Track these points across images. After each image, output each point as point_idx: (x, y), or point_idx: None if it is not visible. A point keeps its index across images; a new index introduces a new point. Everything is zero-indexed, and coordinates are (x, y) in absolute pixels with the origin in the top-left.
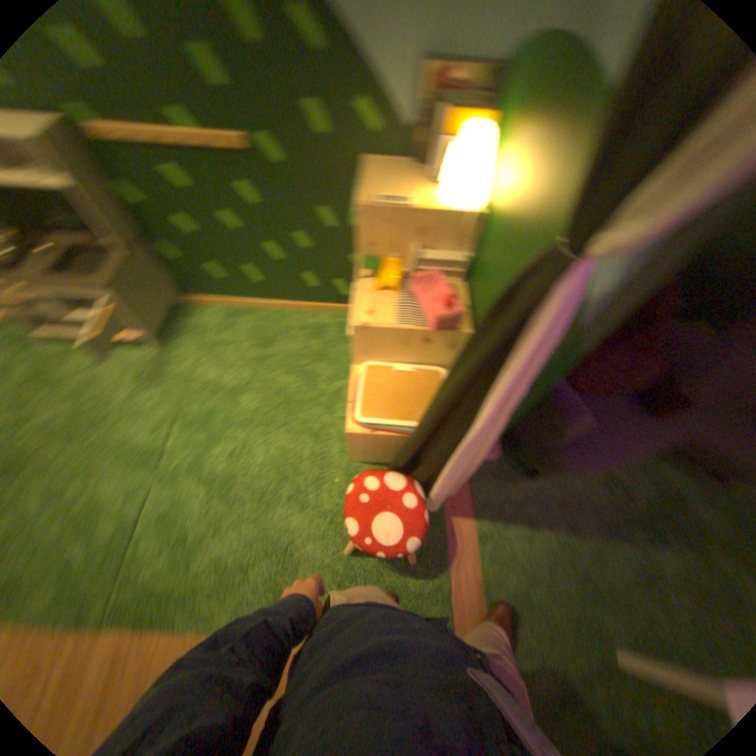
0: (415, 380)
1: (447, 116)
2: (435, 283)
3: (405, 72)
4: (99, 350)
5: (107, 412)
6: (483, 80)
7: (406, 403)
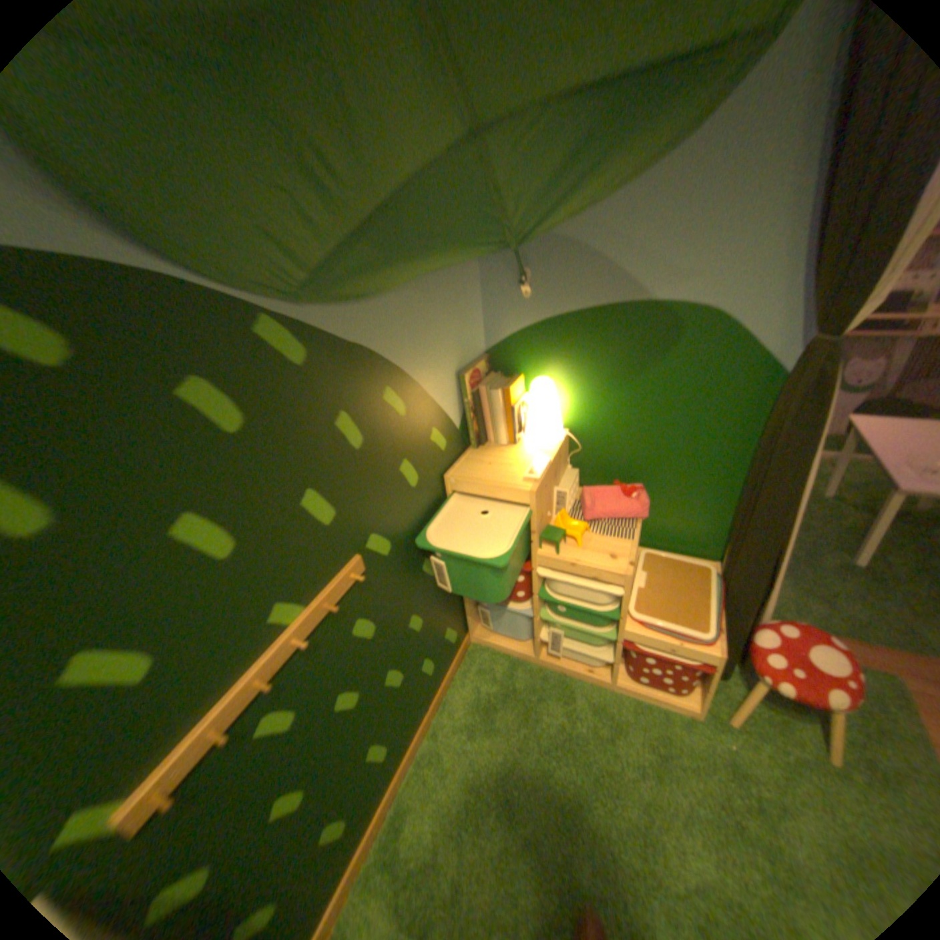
0: (654, 572)
1: (508, 393)
2: (596, 494)
3: (452, 389)
4: None
5: None
6: (487, 367)
7: (685, 587)
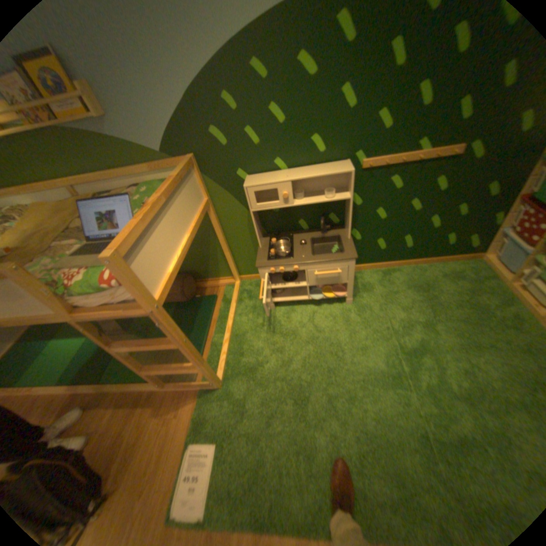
0: None
1: None
2: None
3: None
4: (310, 306)
5: (342, 346)
6: None
7: None
